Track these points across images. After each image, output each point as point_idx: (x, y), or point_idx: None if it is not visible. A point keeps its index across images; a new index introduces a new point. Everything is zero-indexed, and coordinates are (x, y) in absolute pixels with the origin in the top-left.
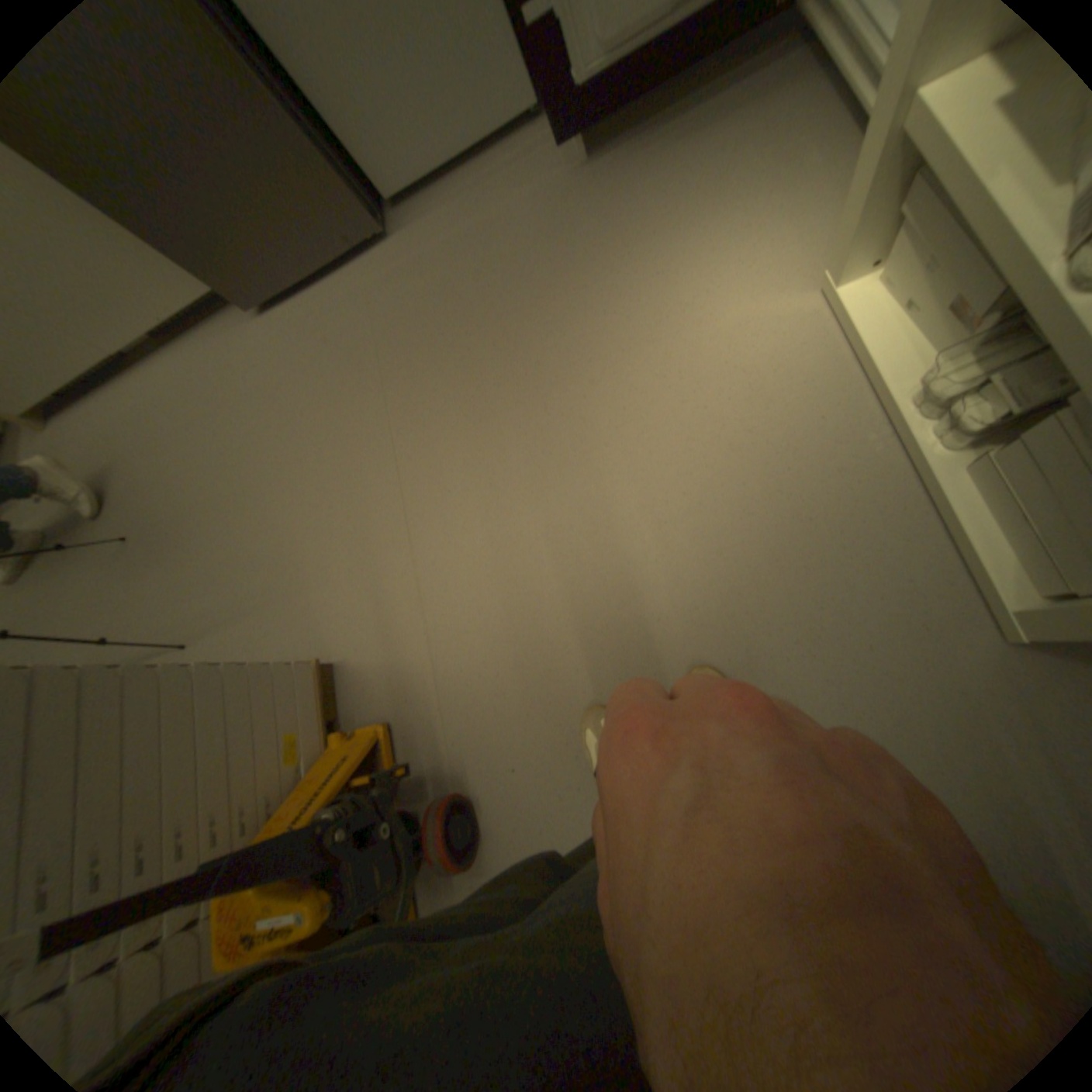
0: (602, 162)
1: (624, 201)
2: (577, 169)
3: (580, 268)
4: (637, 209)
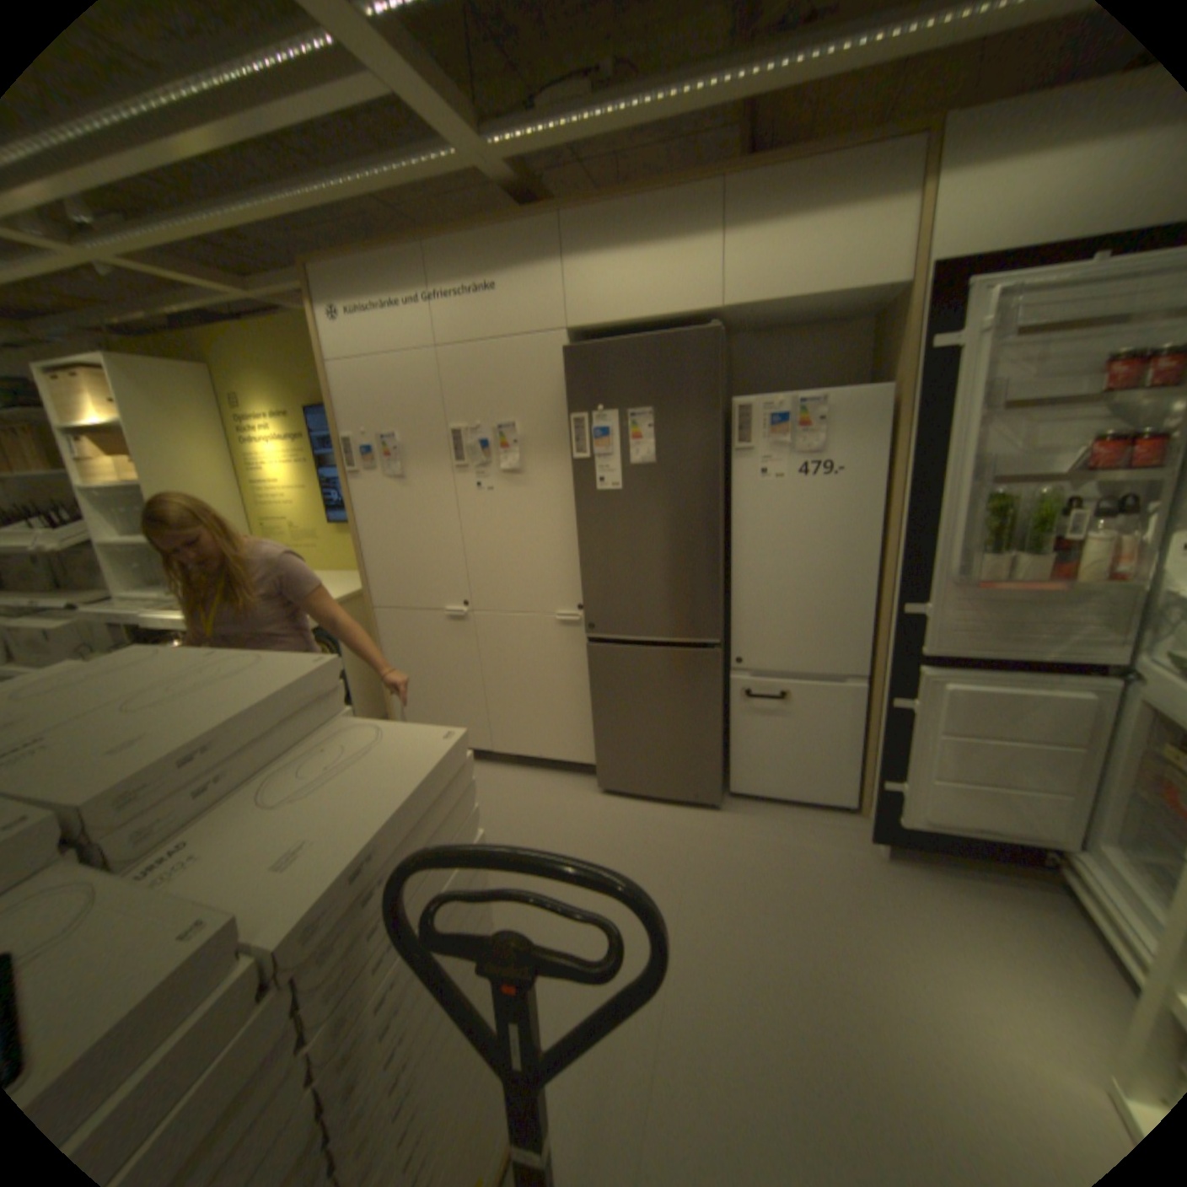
0: (900, 875)
1: (916, 911)
2: (879, 867)
3: (872, 934)
4: (926, 924)
